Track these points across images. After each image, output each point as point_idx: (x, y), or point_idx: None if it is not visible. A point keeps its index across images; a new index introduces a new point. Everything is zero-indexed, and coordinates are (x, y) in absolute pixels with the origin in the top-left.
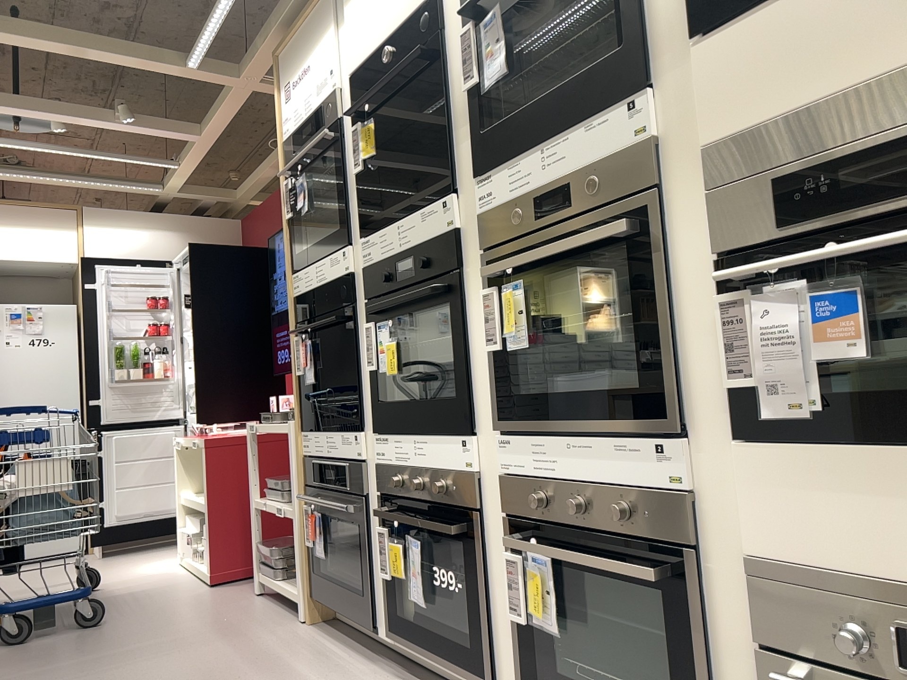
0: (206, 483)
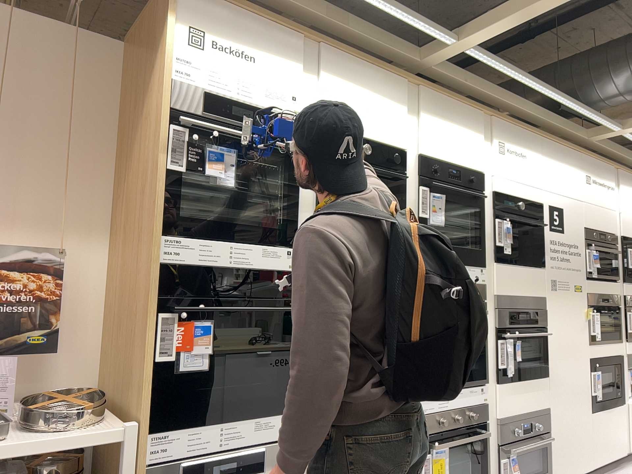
0: None
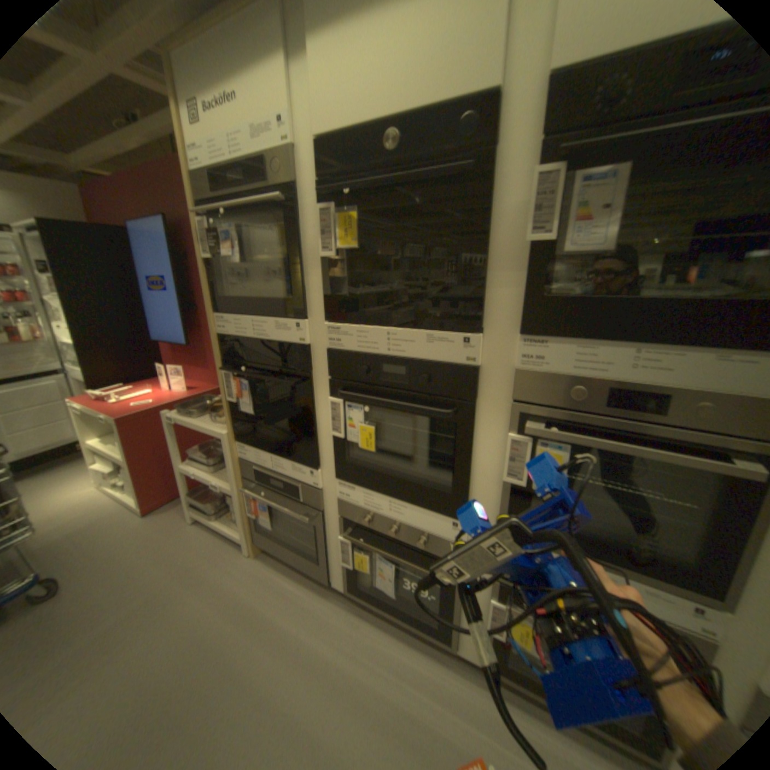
0: (117, 446)
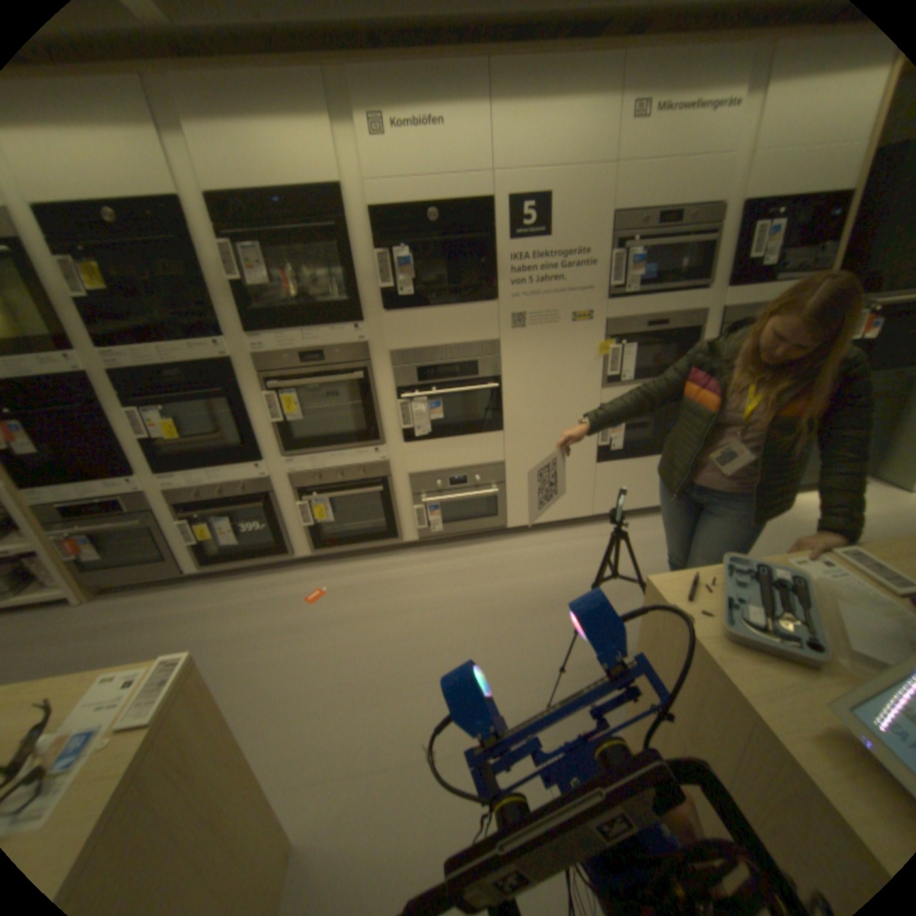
0: None
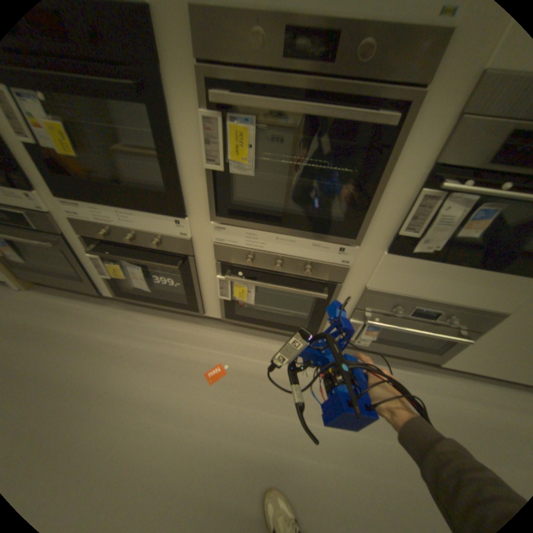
0: None
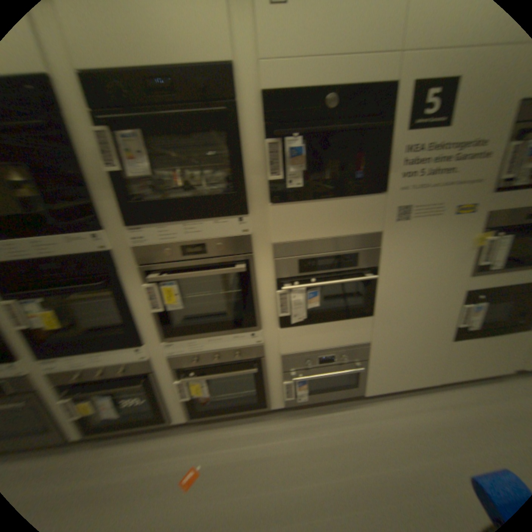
0: None
